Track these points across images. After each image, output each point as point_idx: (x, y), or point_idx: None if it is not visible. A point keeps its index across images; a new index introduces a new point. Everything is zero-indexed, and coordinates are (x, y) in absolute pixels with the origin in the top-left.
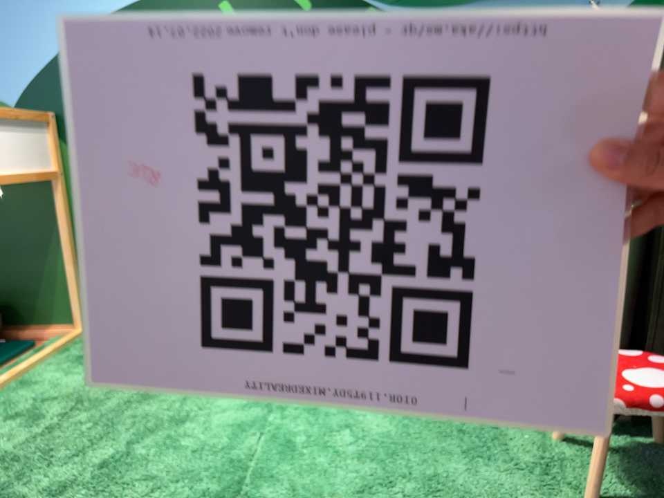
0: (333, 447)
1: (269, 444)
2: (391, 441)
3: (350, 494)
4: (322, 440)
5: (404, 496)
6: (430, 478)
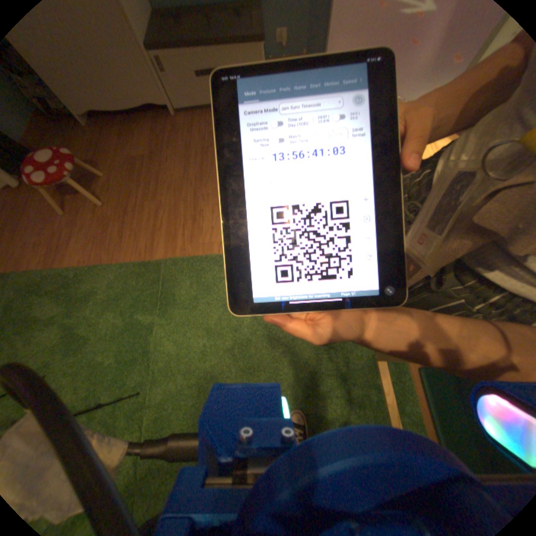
0: (107, 354)
1: (141, 355)
2: (74, 361)
3: (103, 315)
4: (111, 361)
5: (80, 316)
6: (65, 329)
